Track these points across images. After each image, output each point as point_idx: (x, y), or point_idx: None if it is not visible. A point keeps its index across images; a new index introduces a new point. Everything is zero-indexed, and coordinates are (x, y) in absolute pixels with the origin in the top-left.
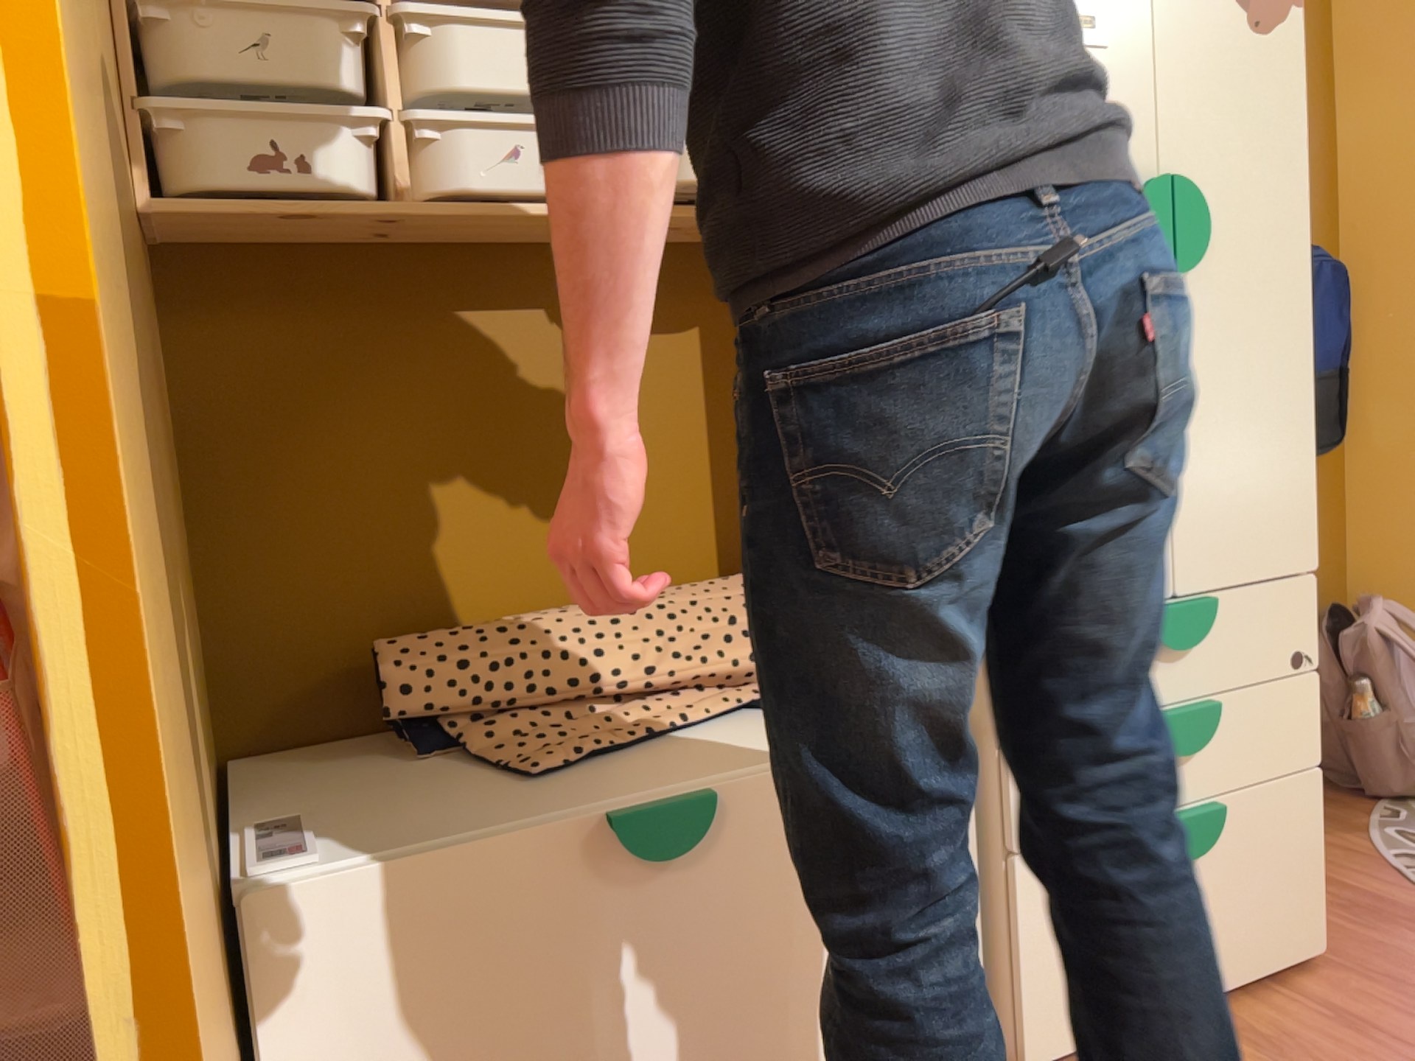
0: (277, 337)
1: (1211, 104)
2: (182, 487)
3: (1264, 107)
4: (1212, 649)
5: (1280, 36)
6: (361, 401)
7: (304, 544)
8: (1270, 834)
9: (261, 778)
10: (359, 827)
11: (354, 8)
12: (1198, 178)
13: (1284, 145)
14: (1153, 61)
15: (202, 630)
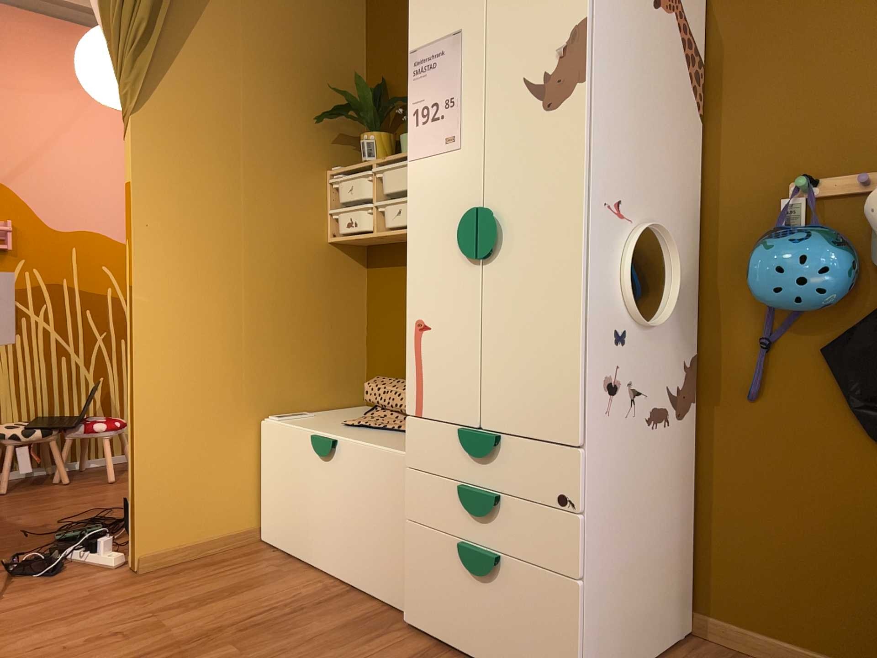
0: (386, 272)
1: (515, 160)
2: (361, 318)
3: (551, 153)
4: (503, 467)
5: (565, 106)
6: (402, 295)
7: (386, 341)
8: (535, 600)
9: (347, 409)
10: (305, 419)
11: (363, 172)
12: (504, 203)
13: (565, 173)
14: (482, 147)
15: (361, 362)
